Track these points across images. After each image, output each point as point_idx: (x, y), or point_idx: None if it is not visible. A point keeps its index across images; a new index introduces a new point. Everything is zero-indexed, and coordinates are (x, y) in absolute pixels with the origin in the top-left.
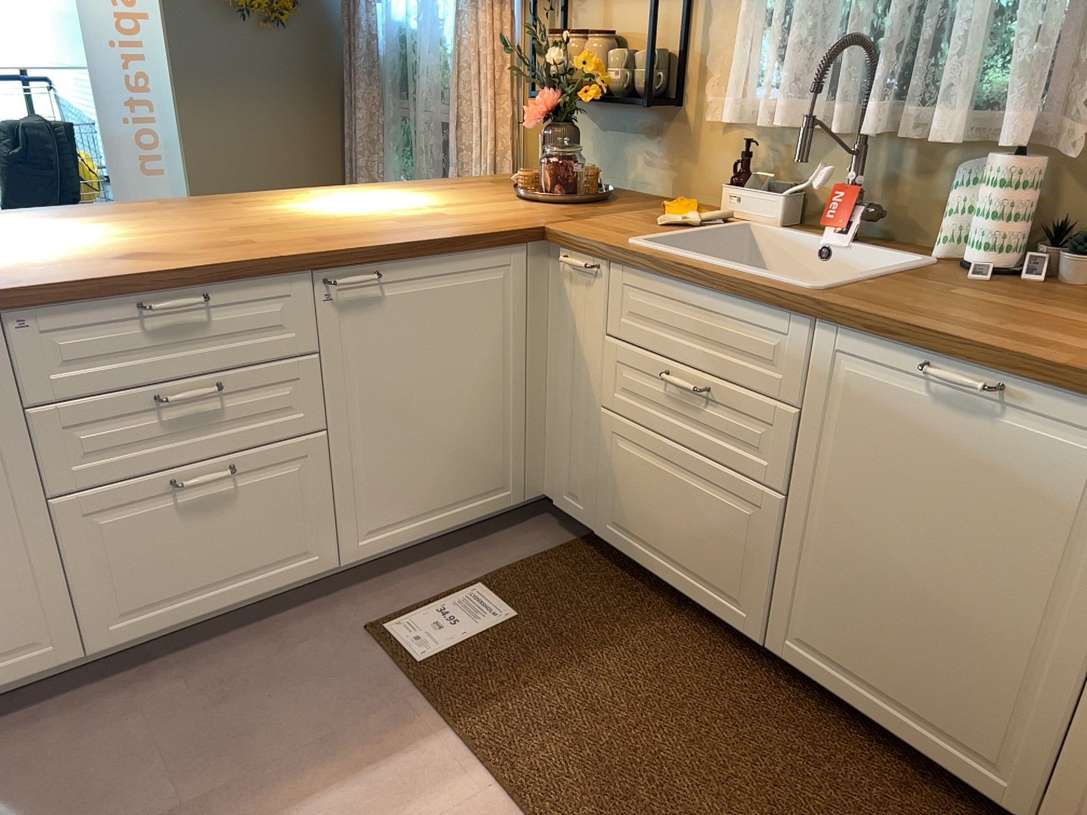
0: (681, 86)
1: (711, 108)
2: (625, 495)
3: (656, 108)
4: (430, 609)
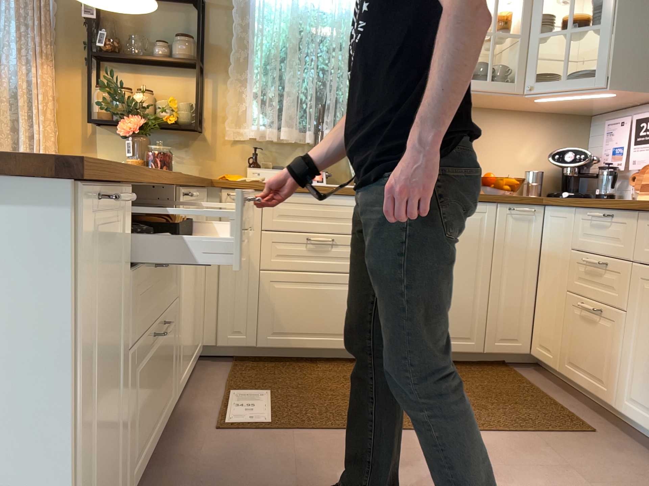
0: (203, 121)
1: (224, 132)
2: (280, 314)
3: (184, 132)
4: (229, 409)
